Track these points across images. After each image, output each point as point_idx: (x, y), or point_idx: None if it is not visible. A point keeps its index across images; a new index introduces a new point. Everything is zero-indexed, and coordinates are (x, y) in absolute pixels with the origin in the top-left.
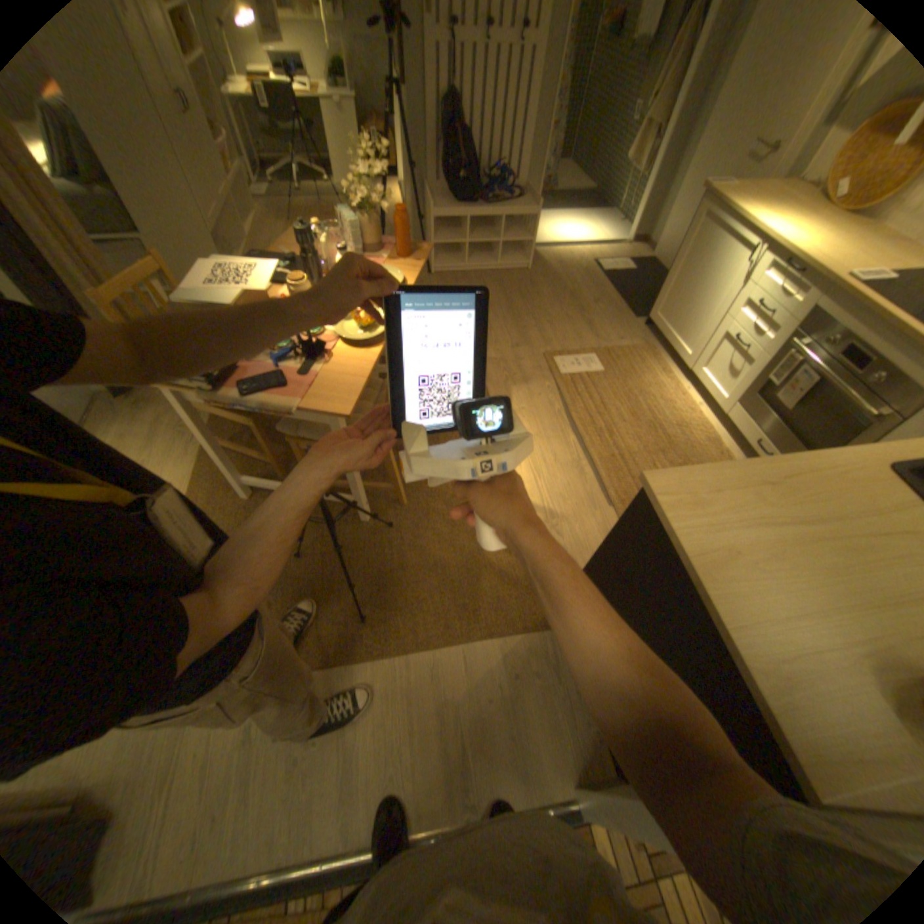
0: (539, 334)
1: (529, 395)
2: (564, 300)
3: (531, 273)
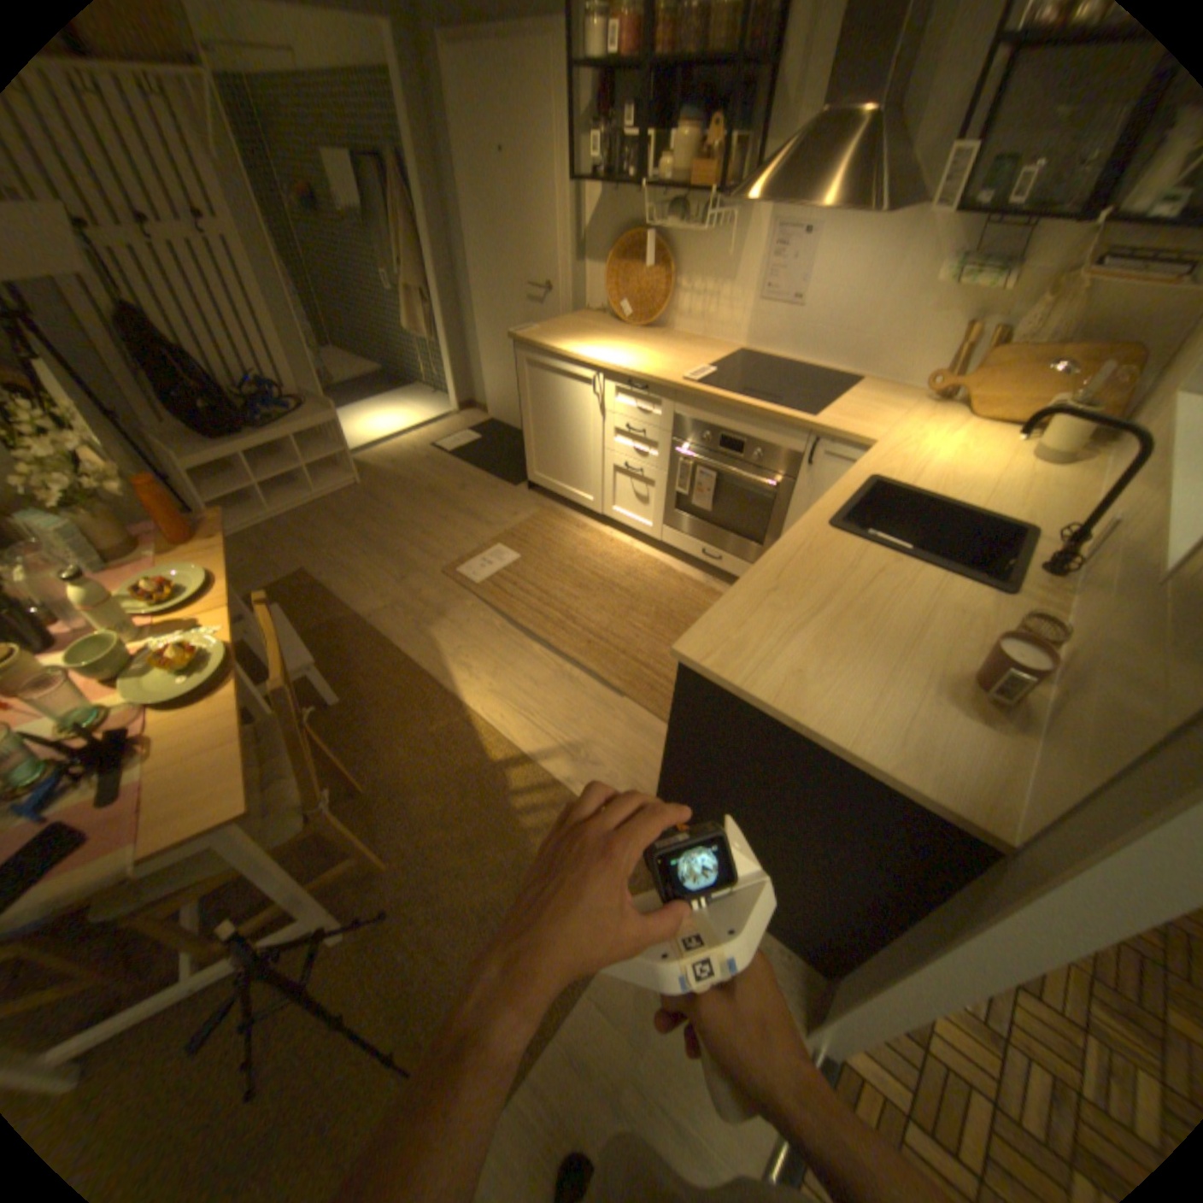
0: (421, 550)
1: (457, 626)
2: (425, 500)
3: (364, 486)
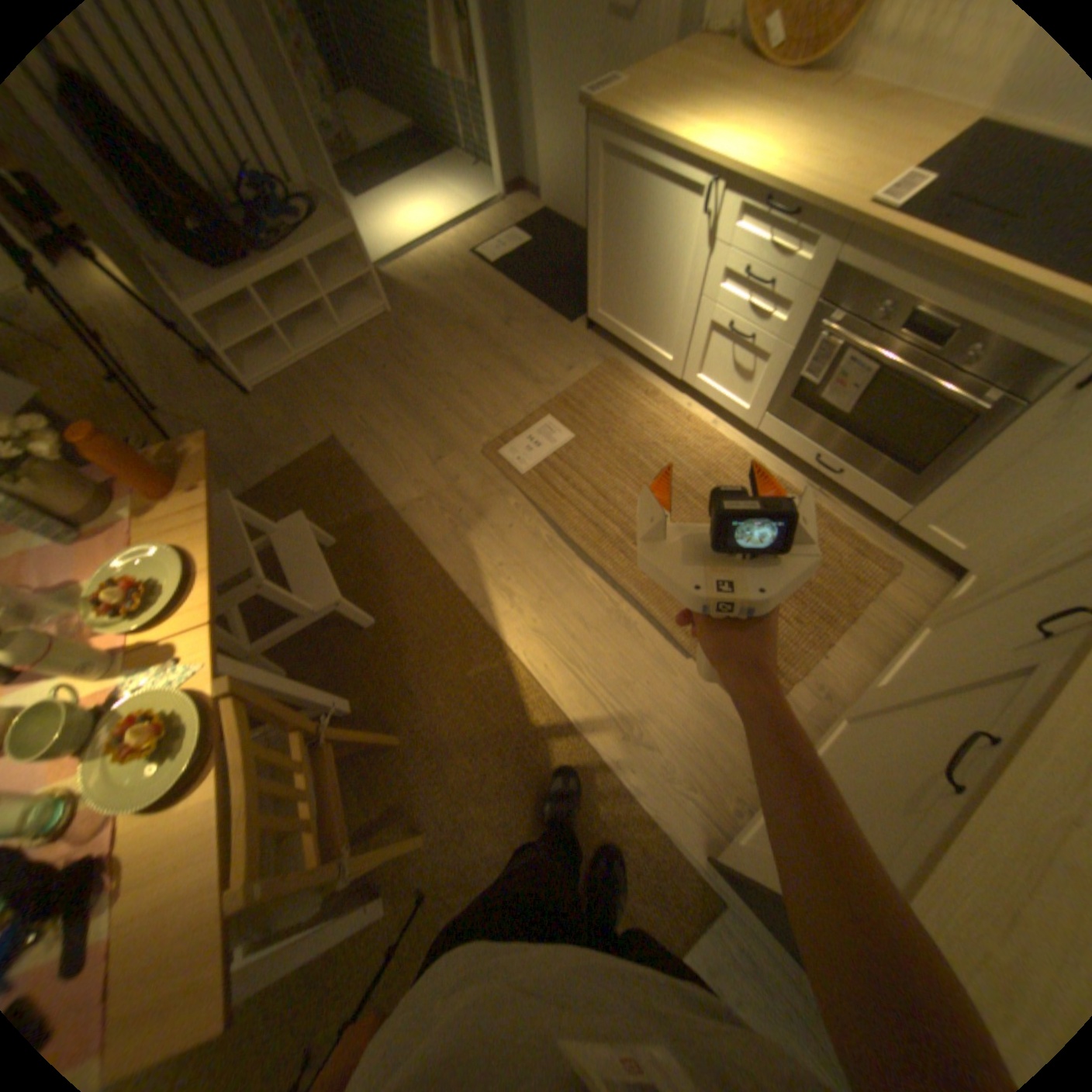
0: (458, 418)
1: (498, 533)
2: (463, 341)
3: (394, 316)
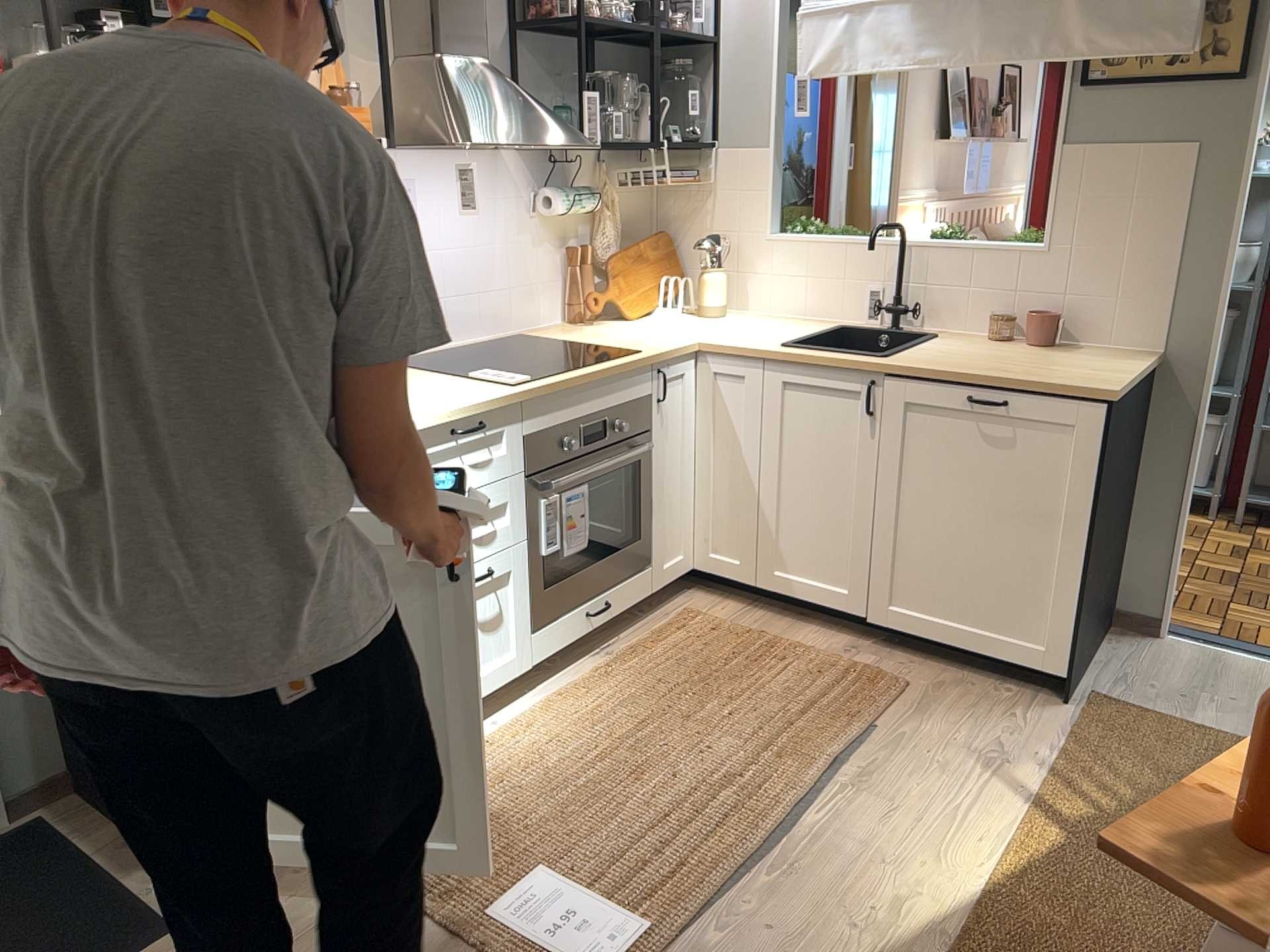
0: None
1: (791, 945)
2: None
3: None
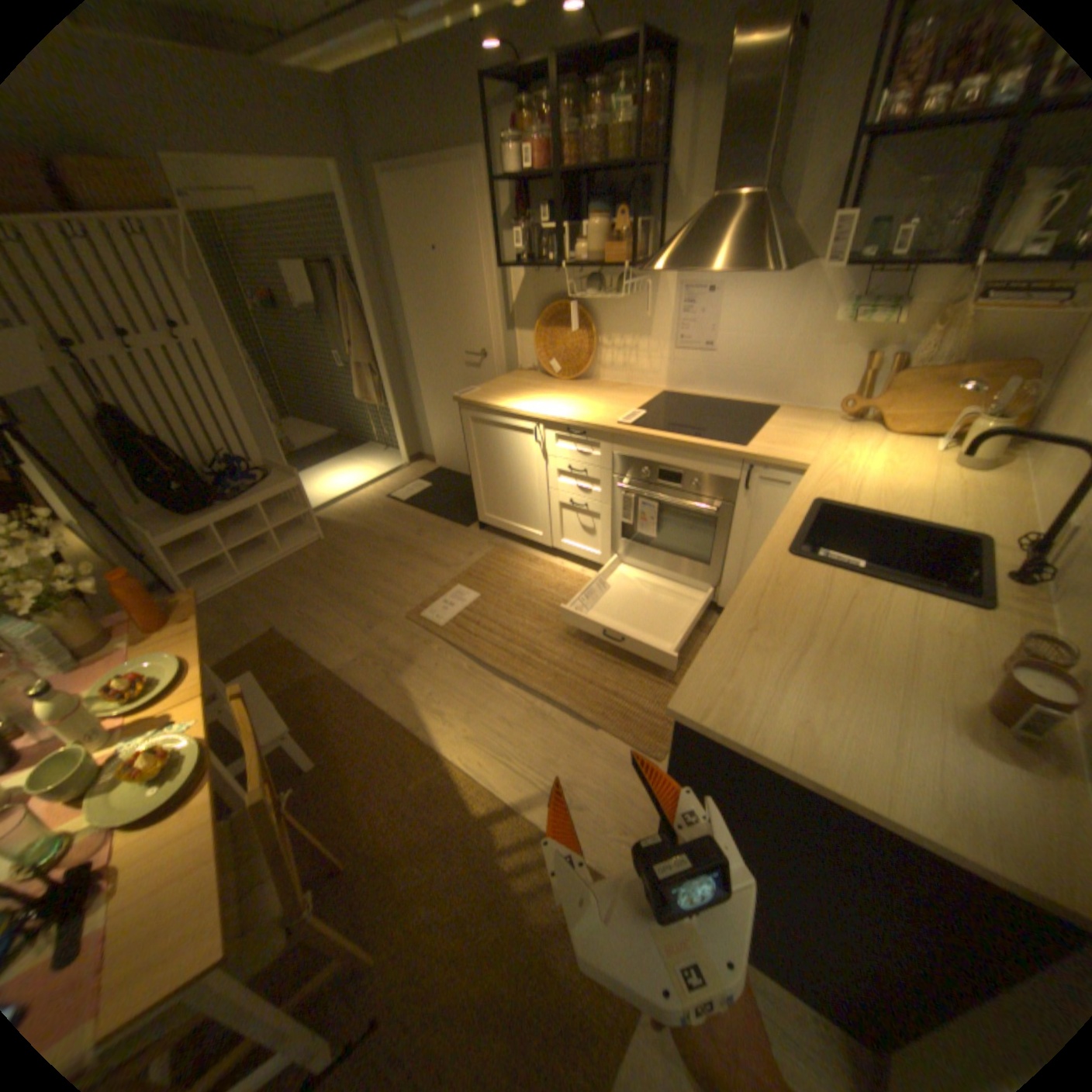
0: (386, 598)
1: (426, 671)
2: (386, 548)
3: (328, 540)
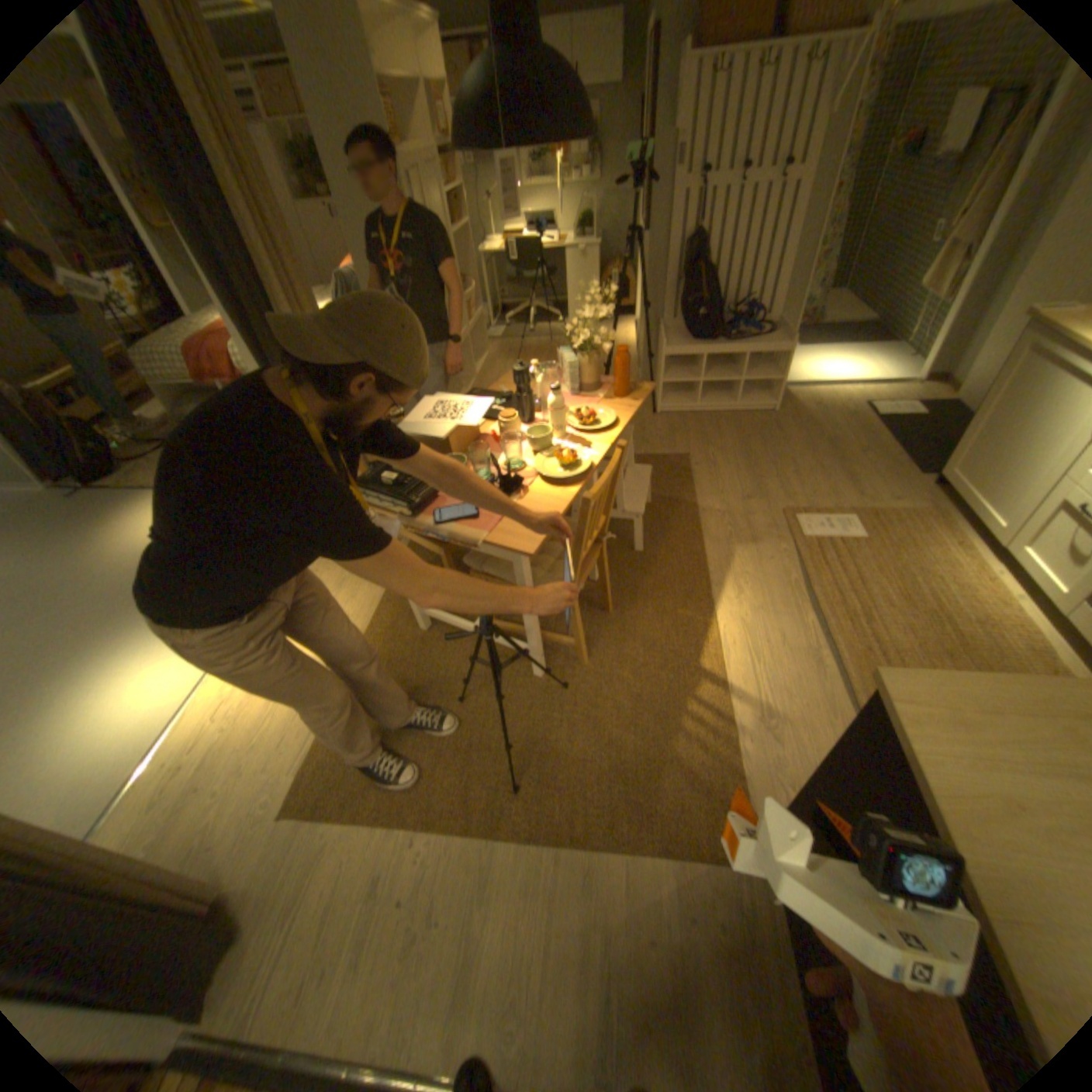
0: (781, 485)
1: (759, 557)
2: (819, 447)
3: (778, 414)
